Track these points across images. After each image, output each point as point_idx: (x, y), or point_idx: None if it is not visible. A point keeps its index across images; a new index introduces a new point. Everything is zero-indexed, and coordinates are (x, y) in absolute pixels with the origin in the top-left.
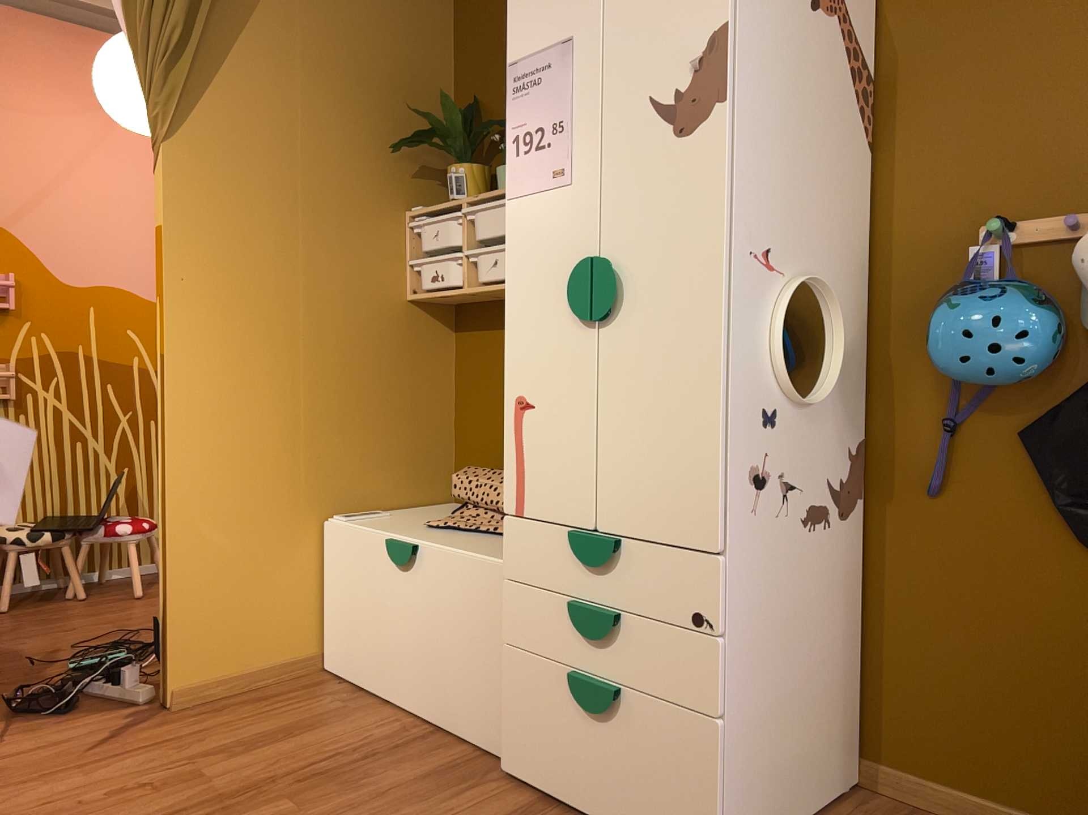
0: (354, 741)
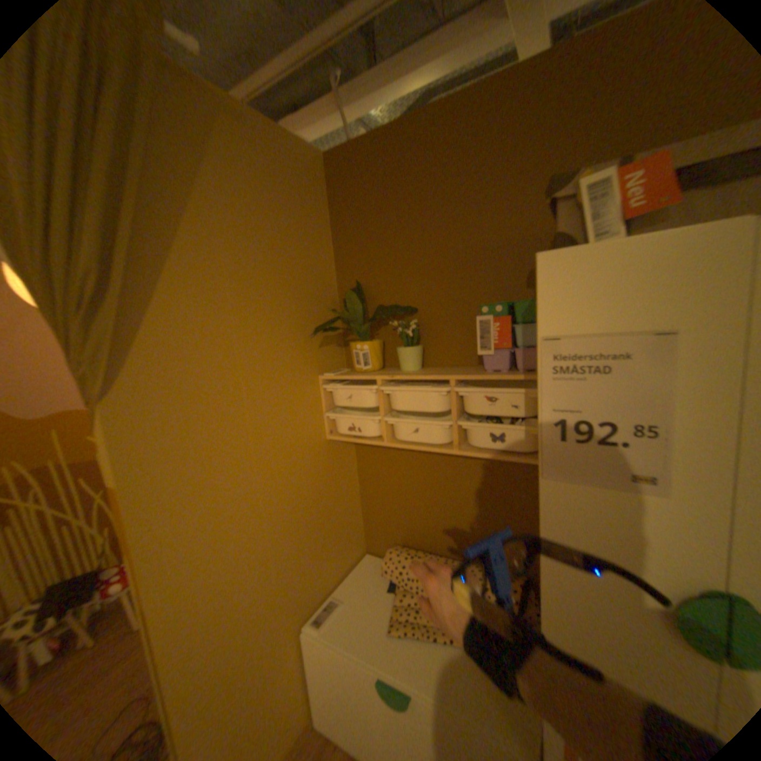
0: None
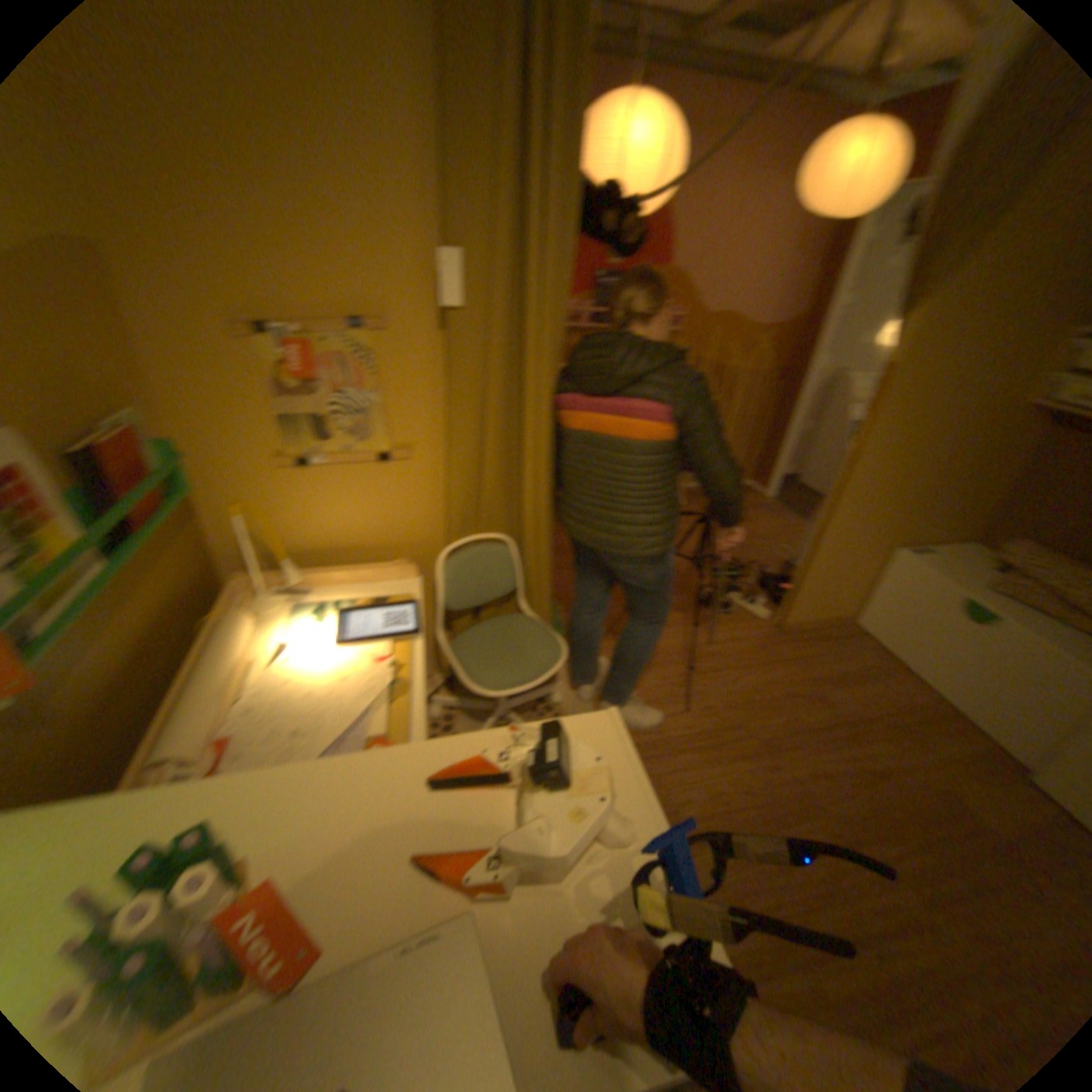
0: (909, 705)
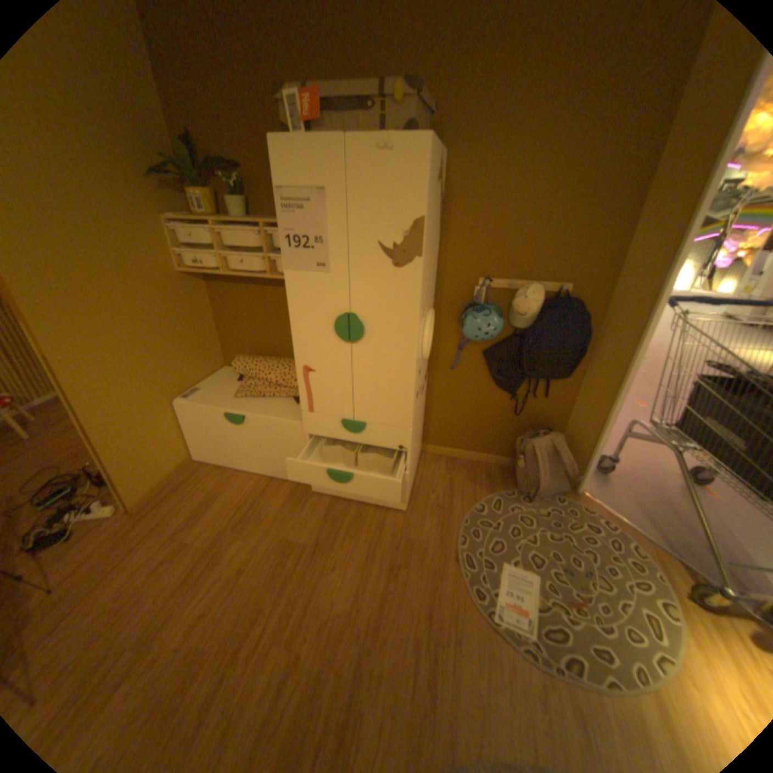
0: (241, 498)
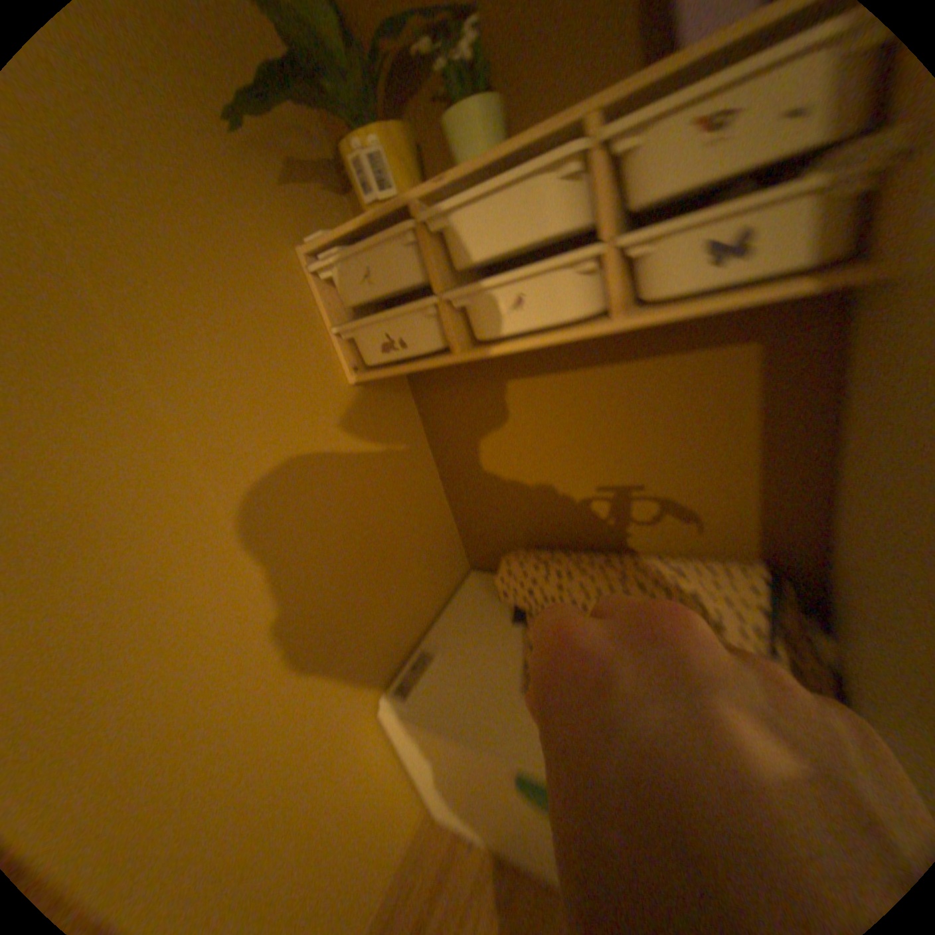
0: None
